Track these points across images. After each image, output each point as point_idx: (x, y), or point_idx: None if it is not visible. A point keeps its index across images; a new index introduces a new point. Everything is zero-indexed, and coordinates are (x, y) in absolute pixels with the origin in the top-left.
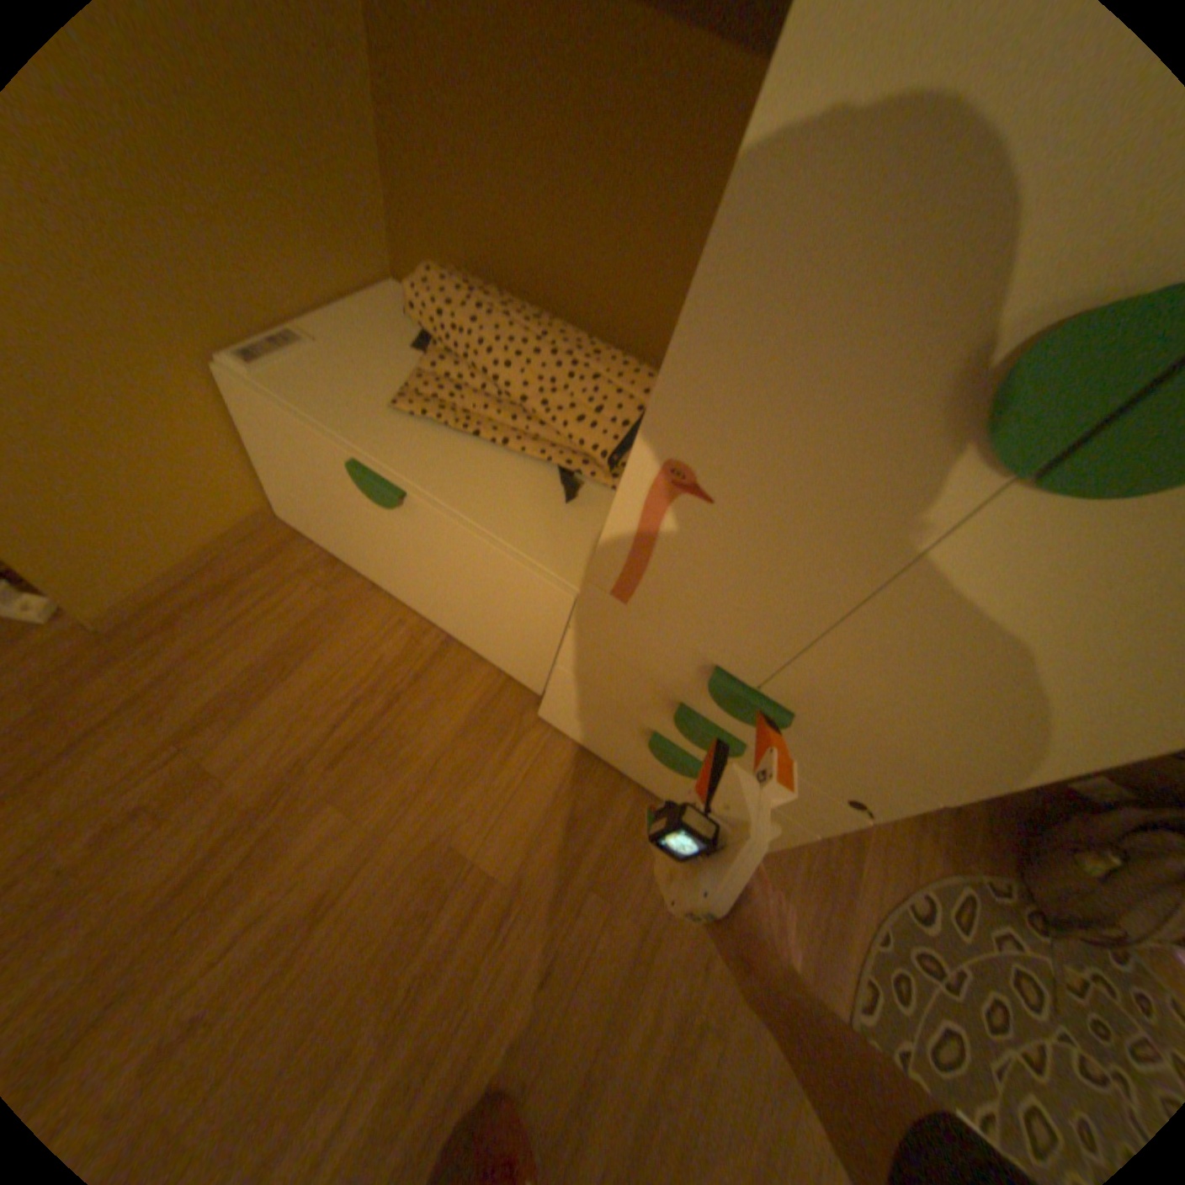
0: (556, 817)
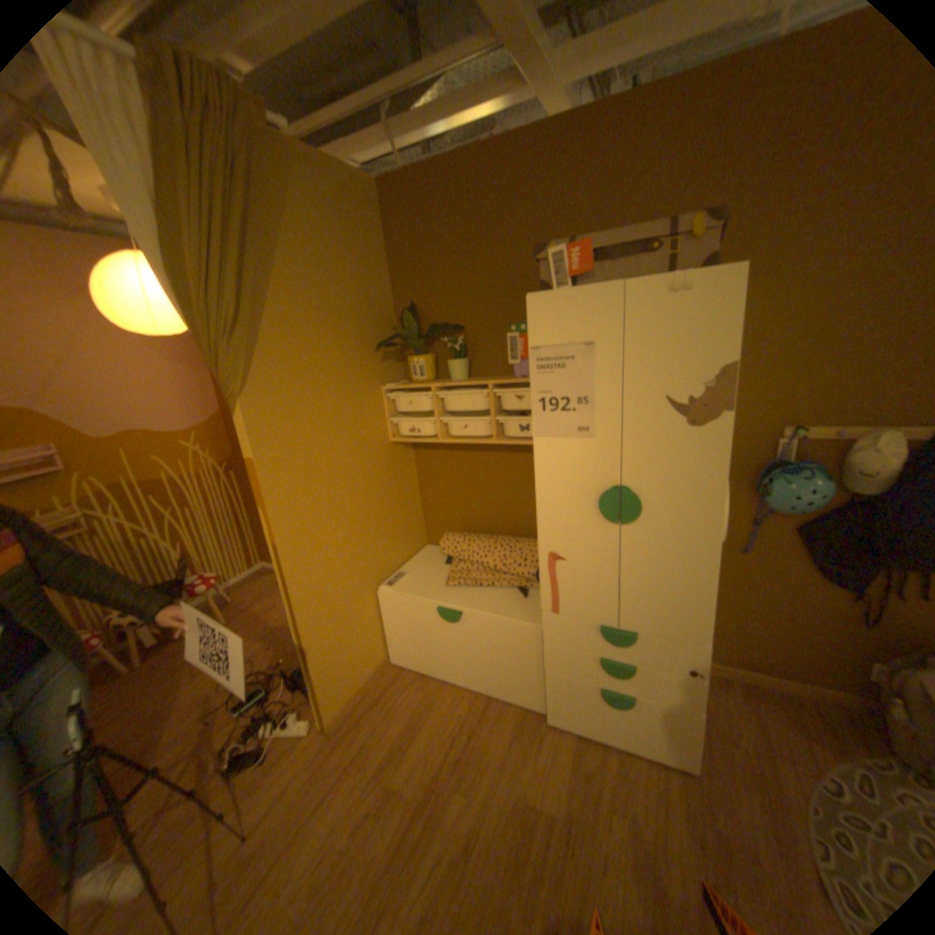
0: (577, 778)
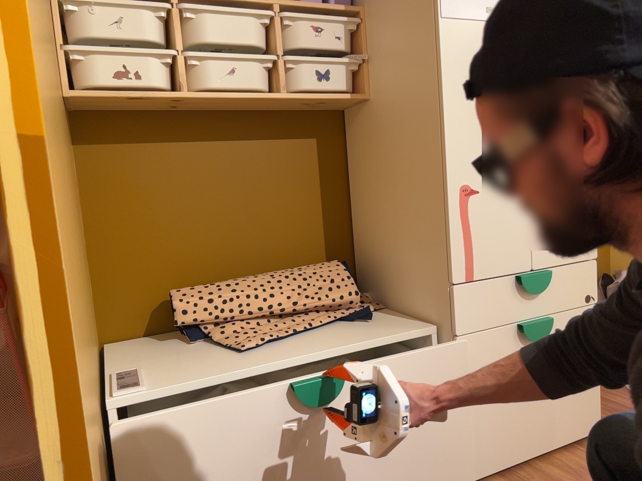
0: None
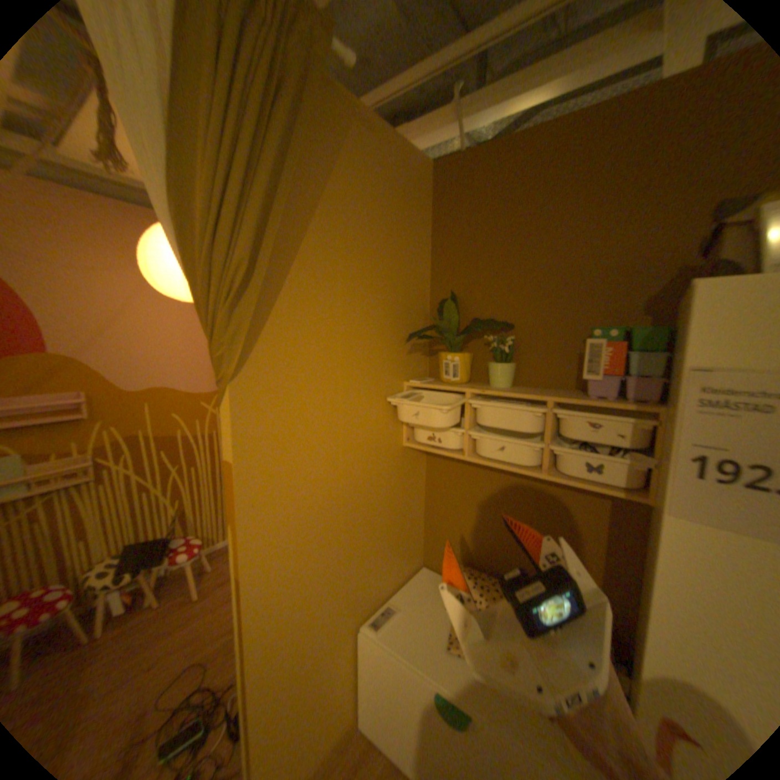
0: None
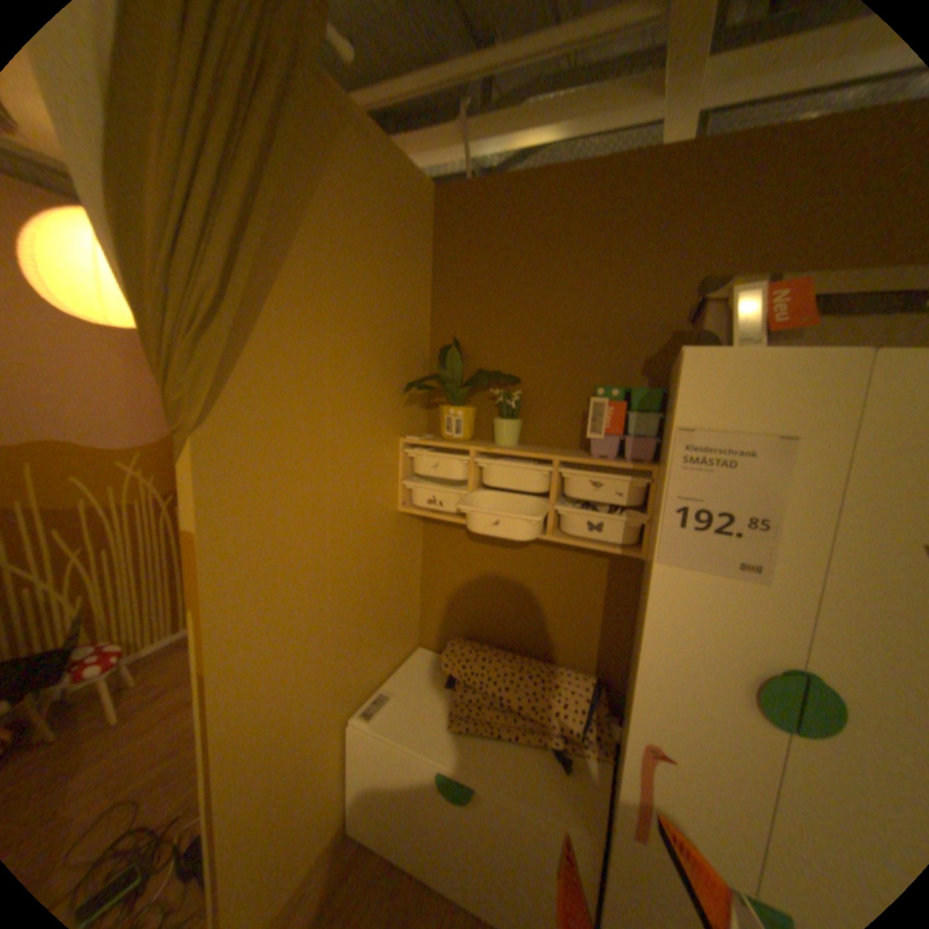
0: None
